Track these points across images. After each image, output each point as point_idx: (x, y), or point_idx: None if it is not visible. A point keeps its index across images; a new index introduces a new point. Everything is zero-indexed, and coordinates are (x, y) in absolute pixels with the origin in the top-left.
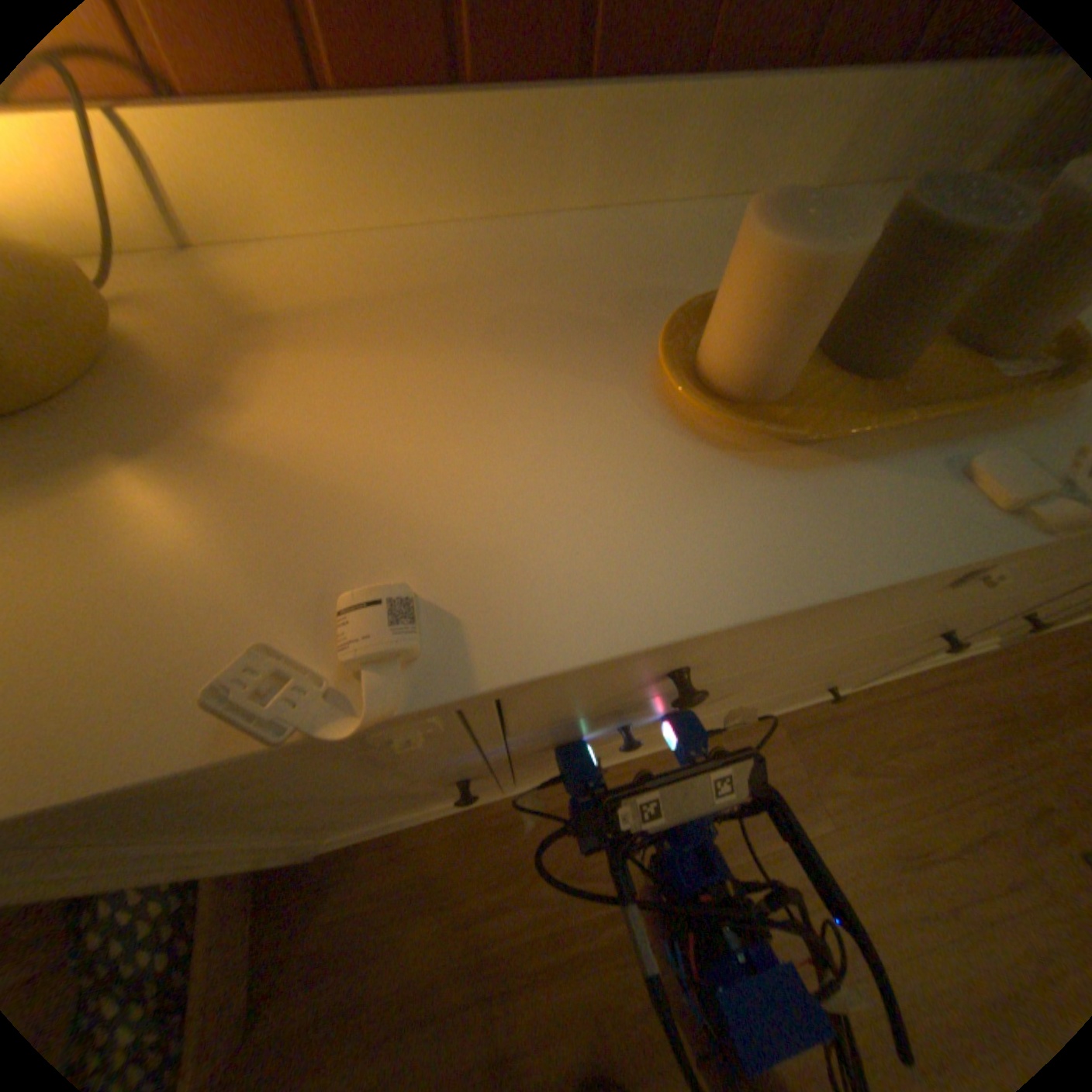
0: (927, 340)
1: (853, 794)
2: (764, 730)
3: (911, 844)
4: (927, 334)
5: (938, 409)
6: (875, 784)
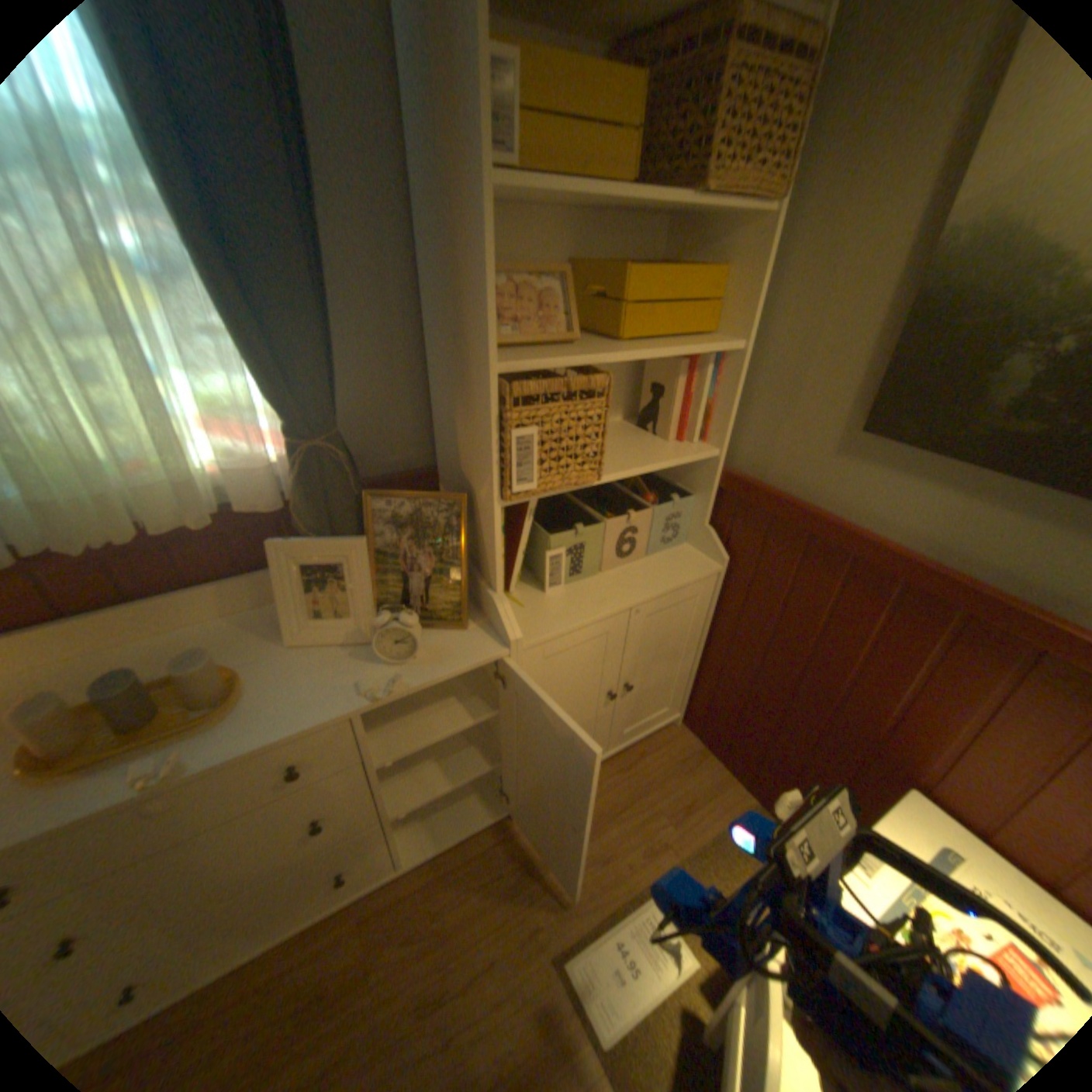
0: (159, 712)
1: (394, 964)
2: (338, 929)
3: (428, 995)
4: (135, 718)
5: (147, 743)
6: (414, 951)
